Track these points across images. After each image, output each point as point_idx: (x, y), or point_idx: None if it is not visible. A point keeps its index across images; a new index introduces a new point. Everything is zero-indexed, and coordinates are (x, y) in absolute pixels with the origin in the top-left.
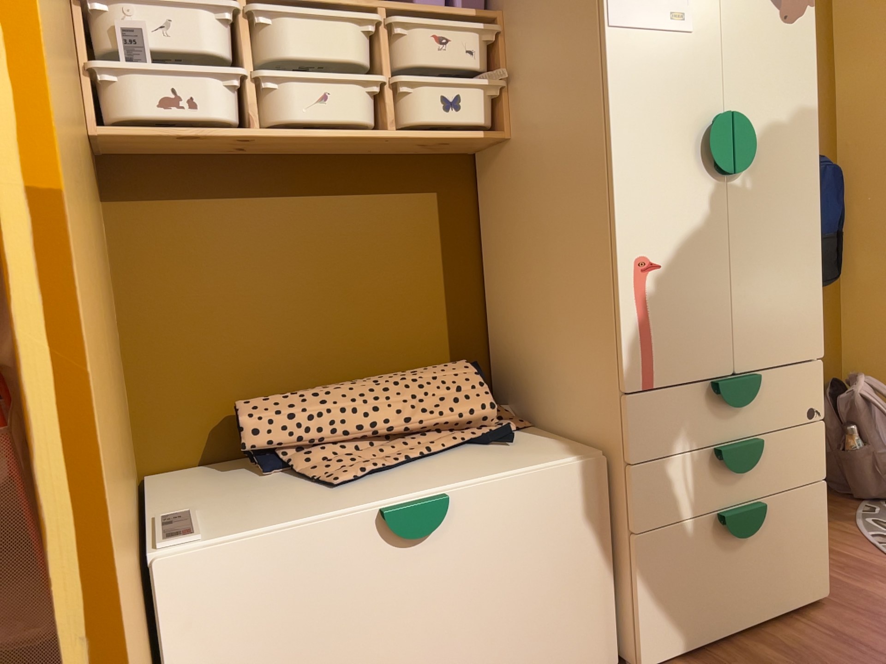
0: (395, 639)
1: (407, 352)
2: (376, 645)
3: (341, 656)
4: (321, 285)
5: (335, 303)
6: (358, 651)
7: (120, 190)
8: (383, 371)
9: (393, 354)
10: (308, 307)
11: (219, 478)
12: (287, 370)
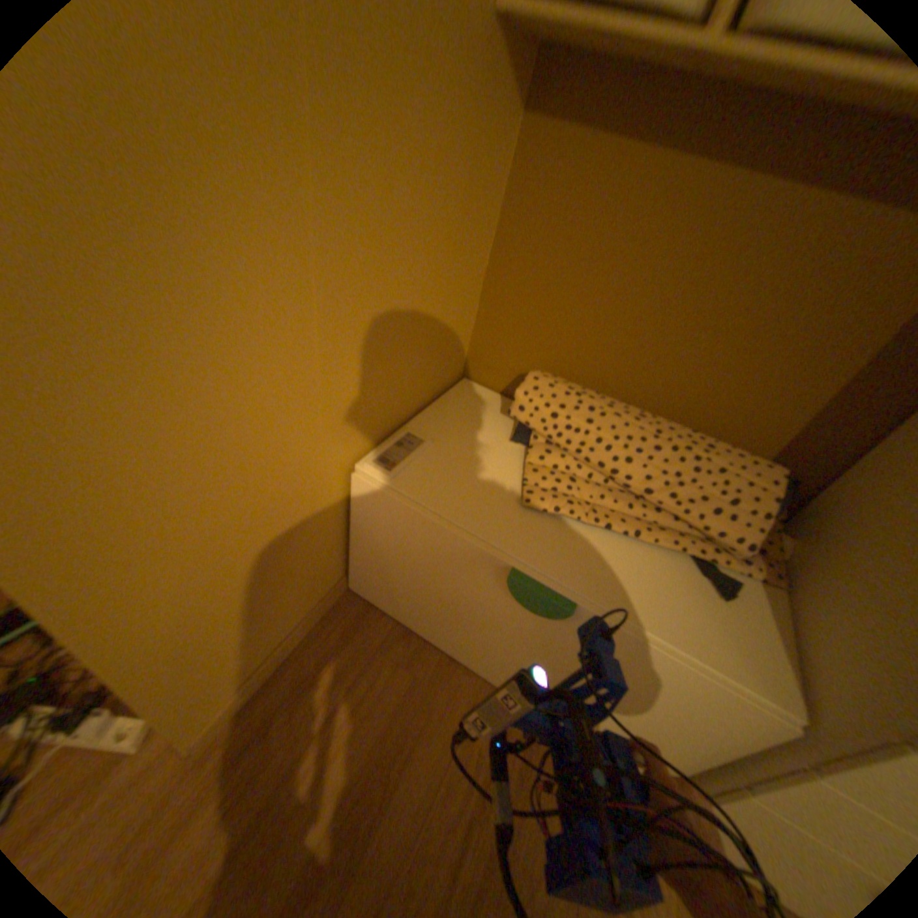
0: (488, 626)
1: (733, 415)
2: (473, 617)
3: (449, 601)
4: (690, 298)
5: (692, 326)
6: (461, 609)
7: (546, 99)
8: (692, 417)
9: (716, 409)
10: (660, 314)
11: (488, 418)
12: (602, 362)
